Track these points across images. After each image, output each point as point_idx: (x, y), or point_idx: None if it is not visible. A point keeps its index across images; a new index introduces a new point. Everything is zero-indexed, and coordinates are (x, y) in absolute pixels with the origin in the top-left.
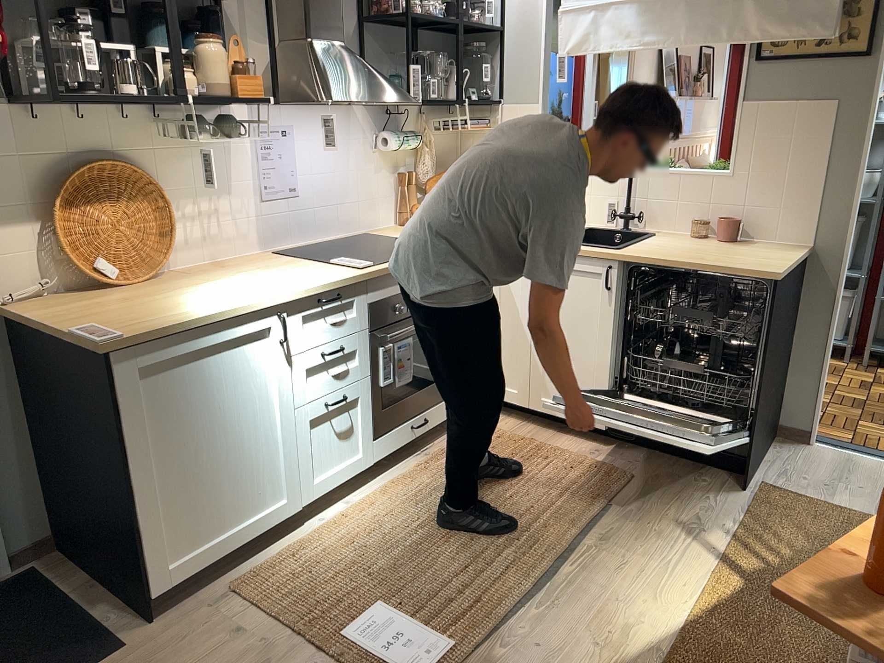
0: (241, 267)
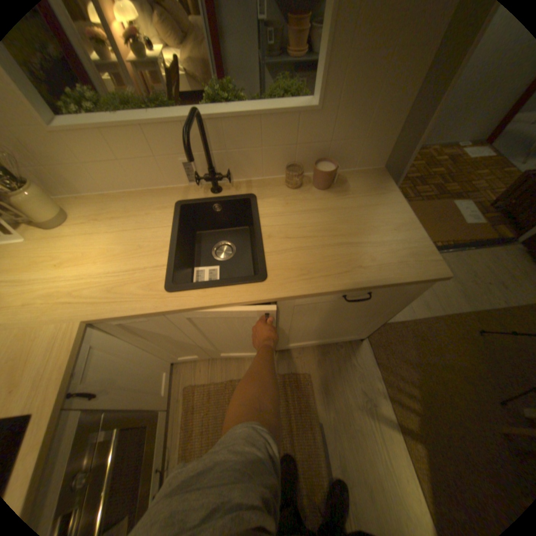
0: None
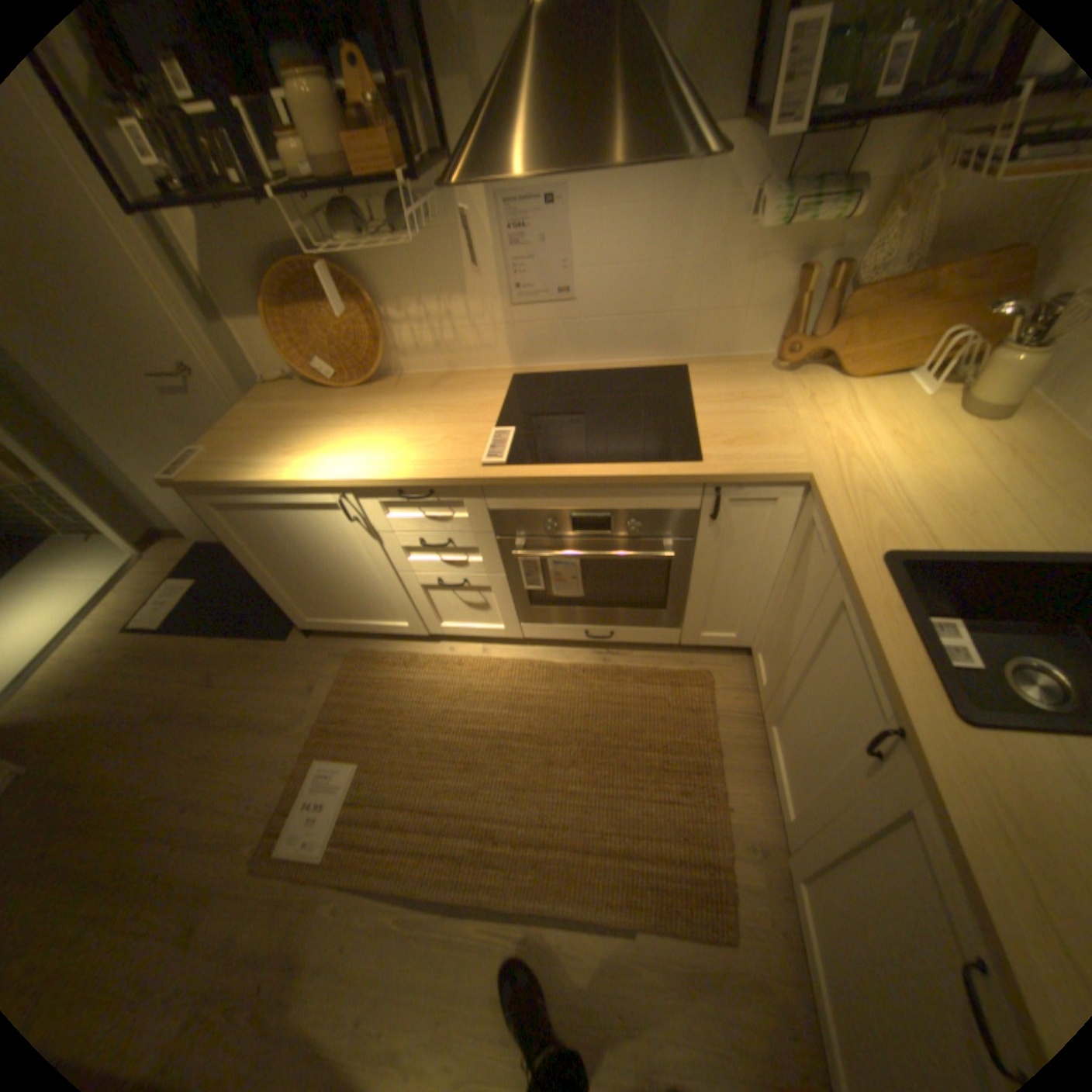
0: (442, 392)
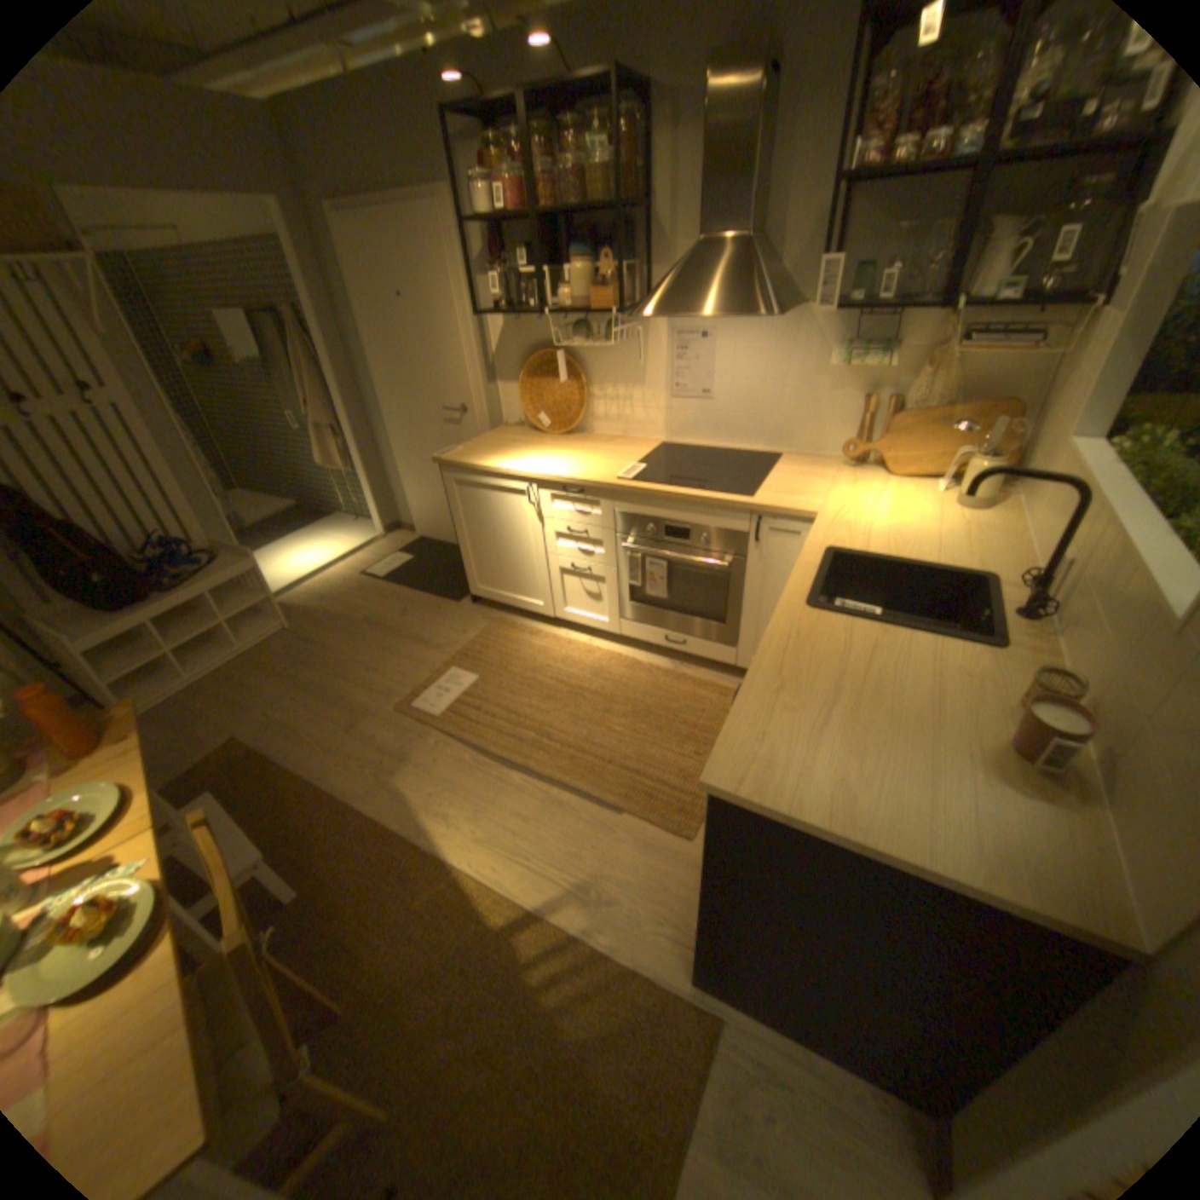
0: (612, 446)
